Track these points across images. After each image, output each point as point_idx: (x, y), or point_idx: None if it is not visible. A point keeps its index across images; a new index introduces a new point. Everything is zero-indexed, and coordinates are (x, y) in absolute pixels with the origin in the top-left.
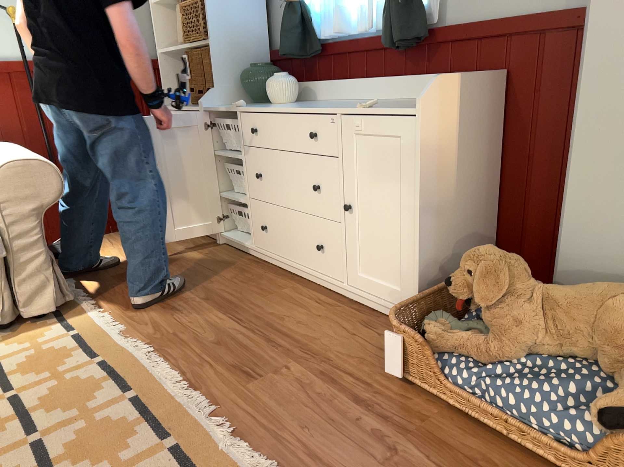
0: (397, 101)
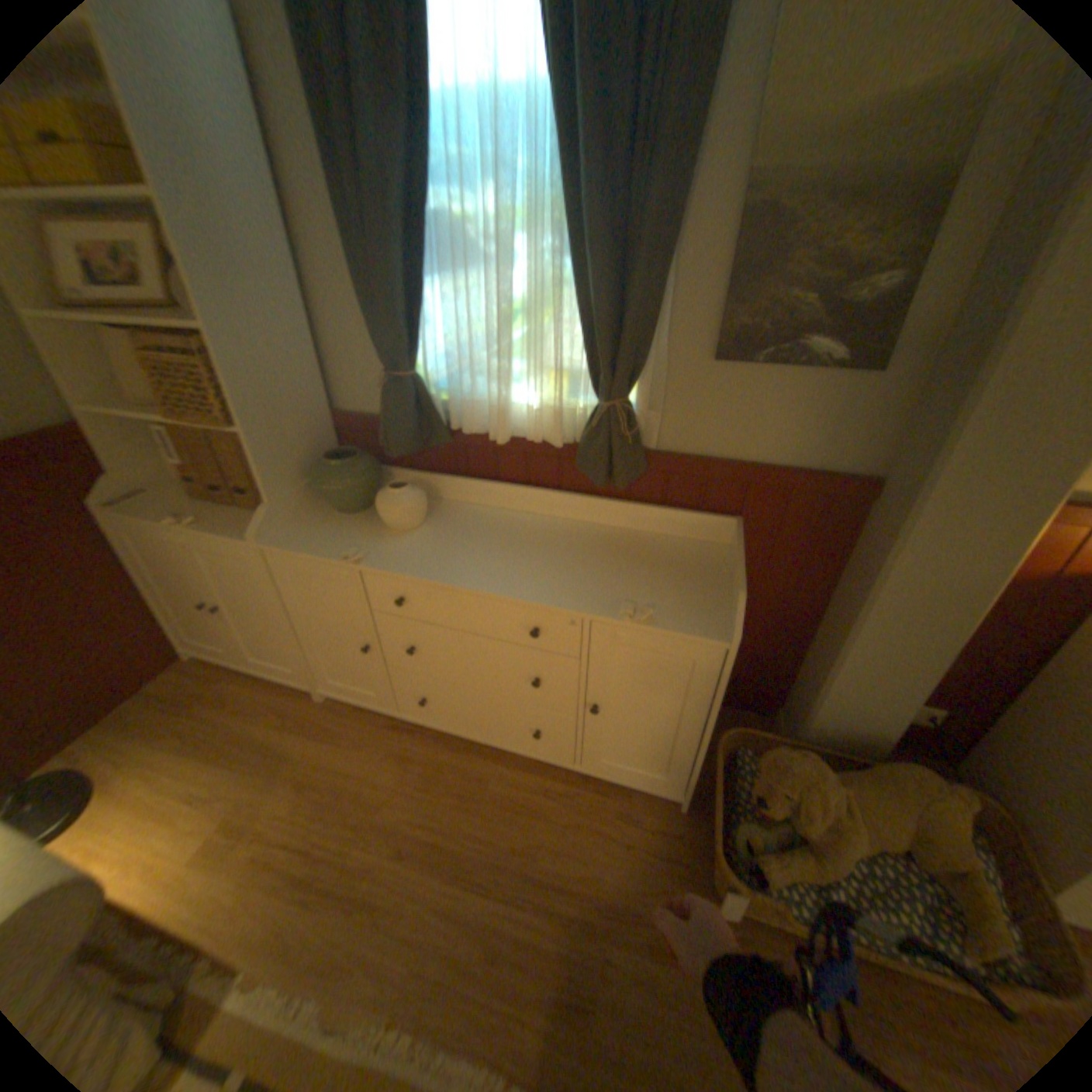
0: (598, 532)
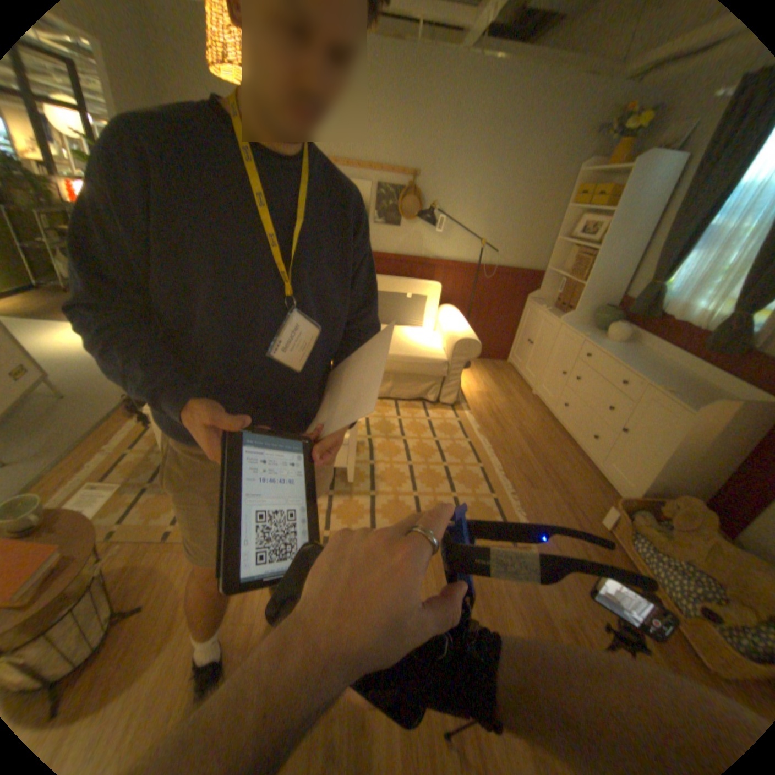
0: (698, 380)
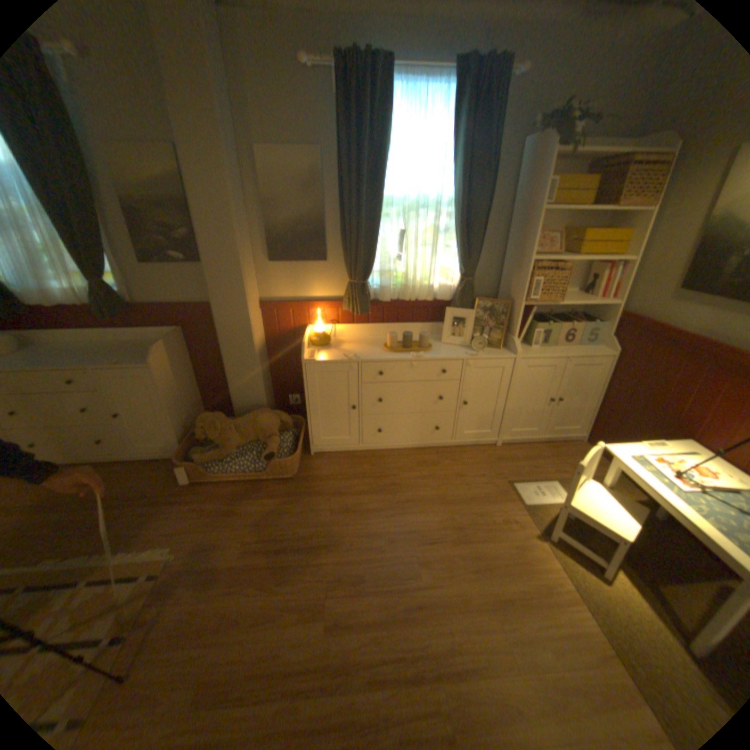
0: (117, 344)
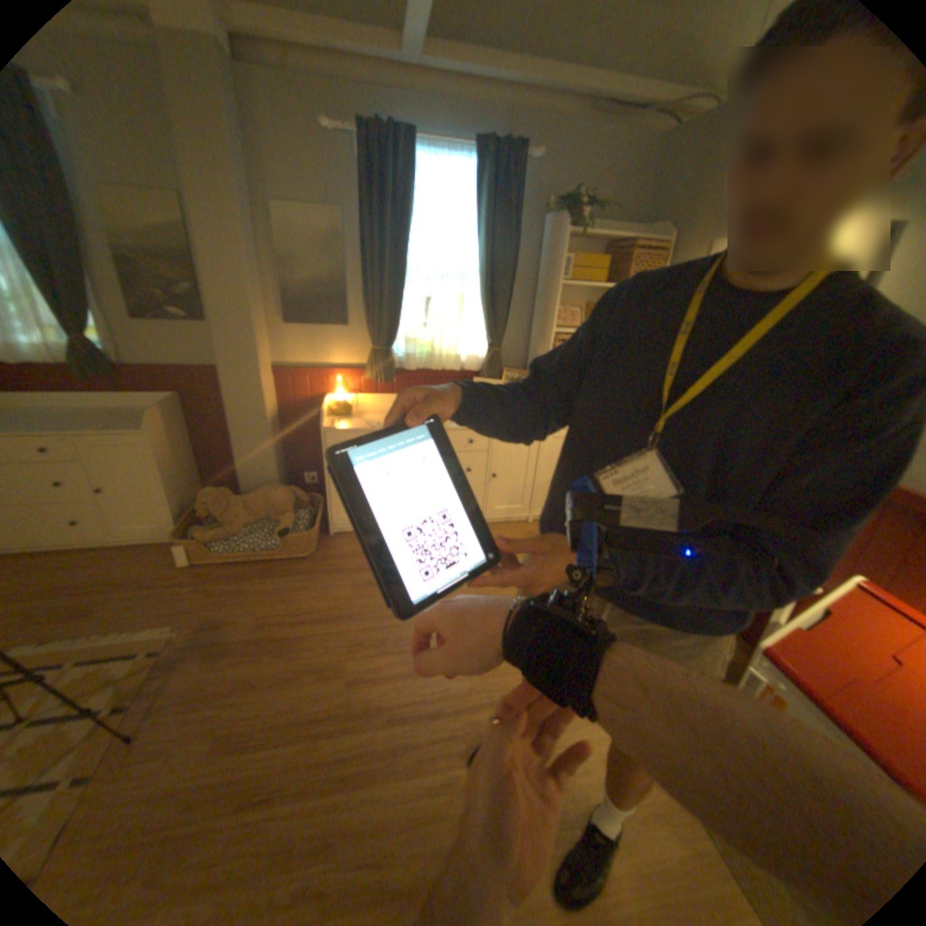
0: (97, 411)
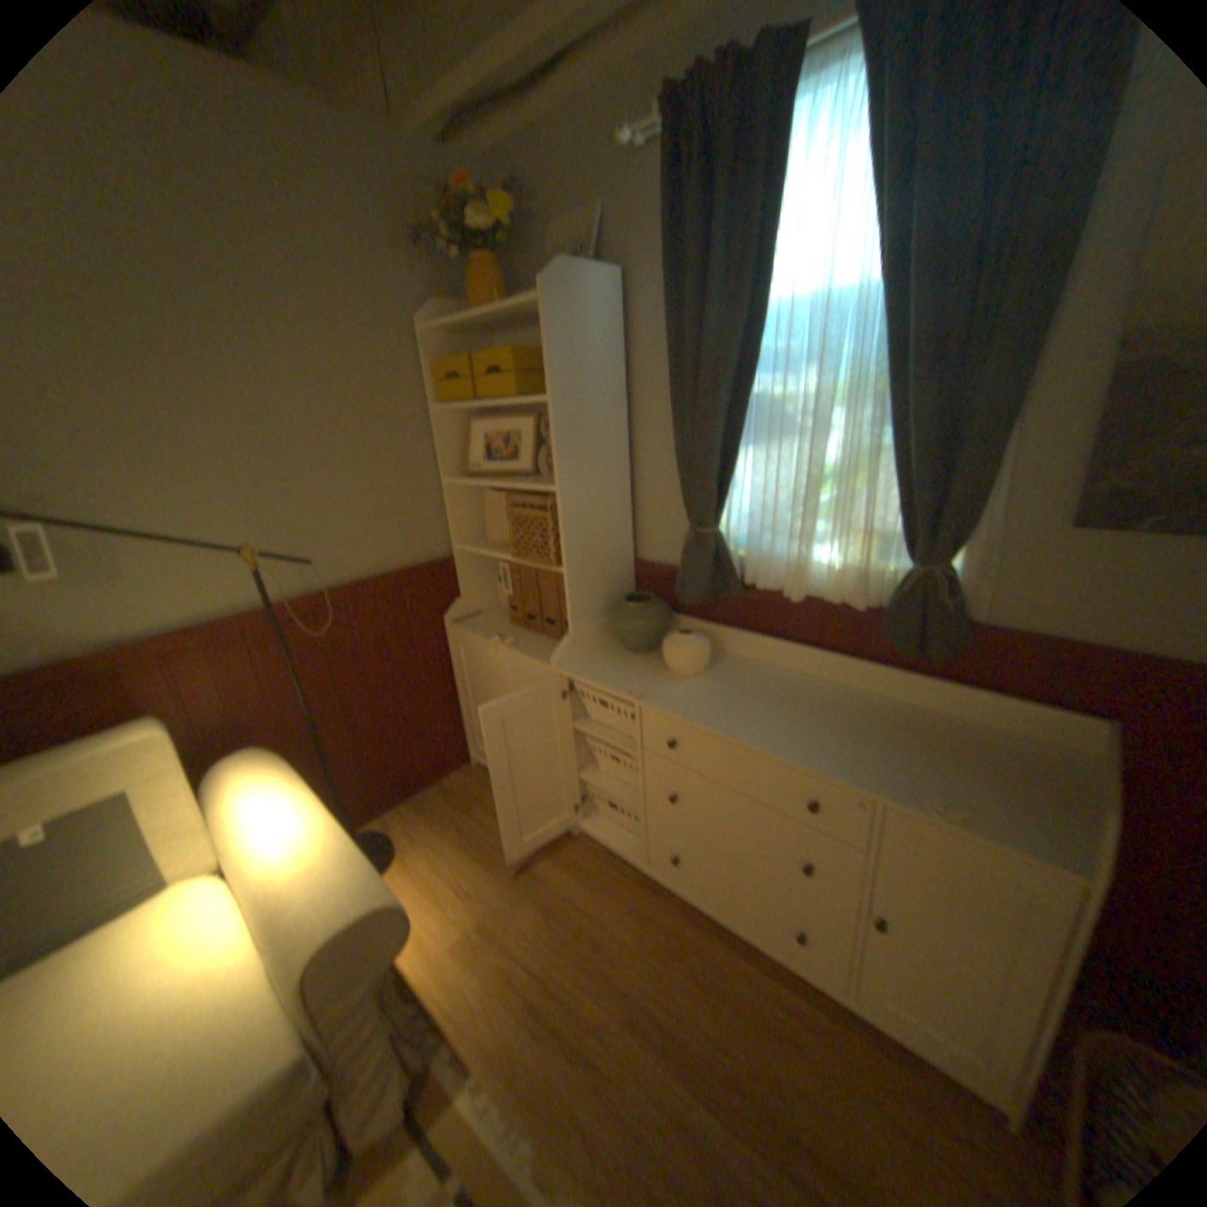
0: (902, 712)
